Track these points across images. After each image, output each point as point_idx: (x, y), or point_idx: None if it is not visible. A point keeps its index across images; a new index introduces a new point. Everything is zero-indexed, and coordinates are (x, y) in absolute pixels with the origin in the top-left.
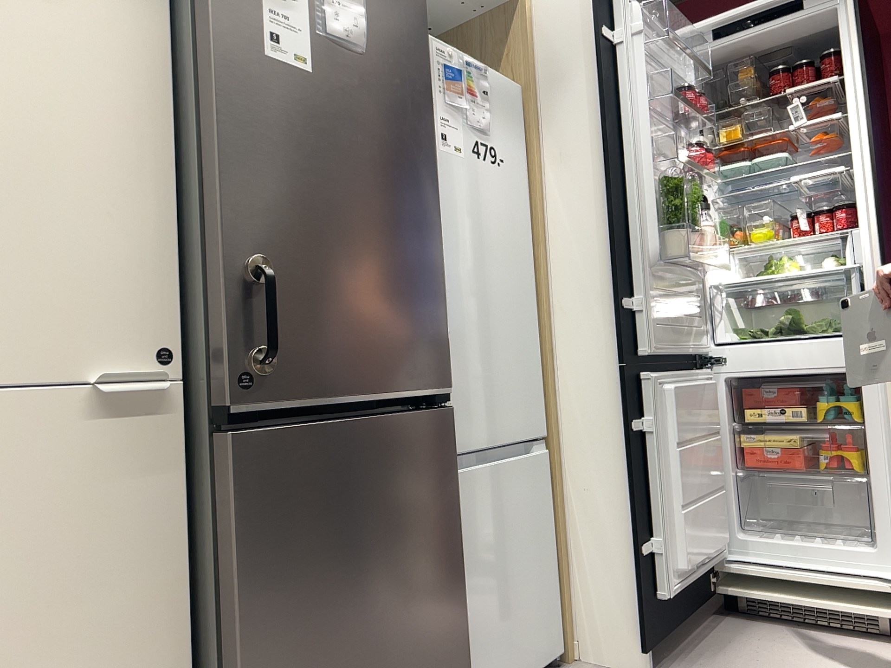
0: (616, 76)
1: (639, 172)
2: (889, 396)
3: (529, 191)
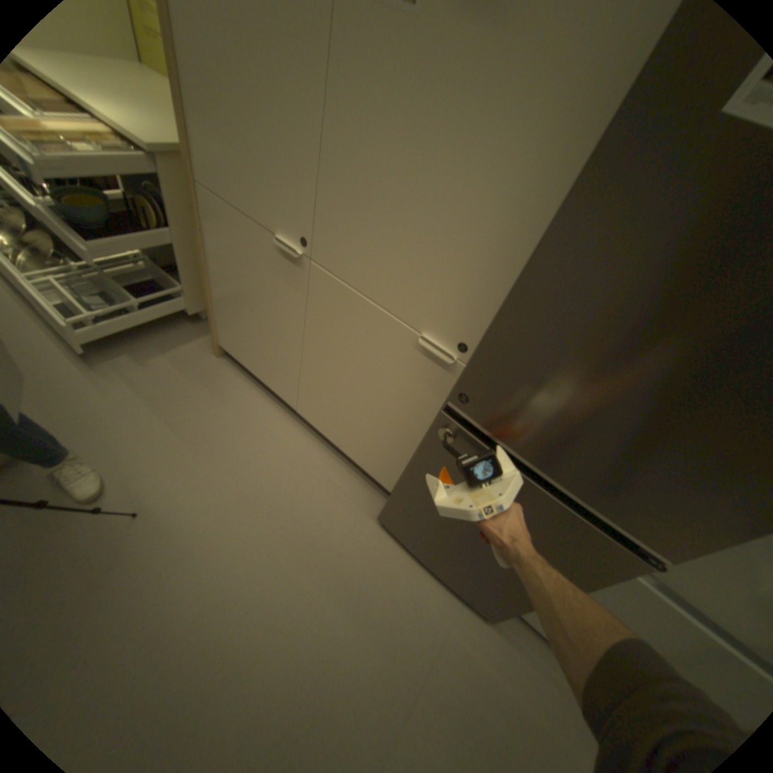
0: None
1: None
2: None
3: None
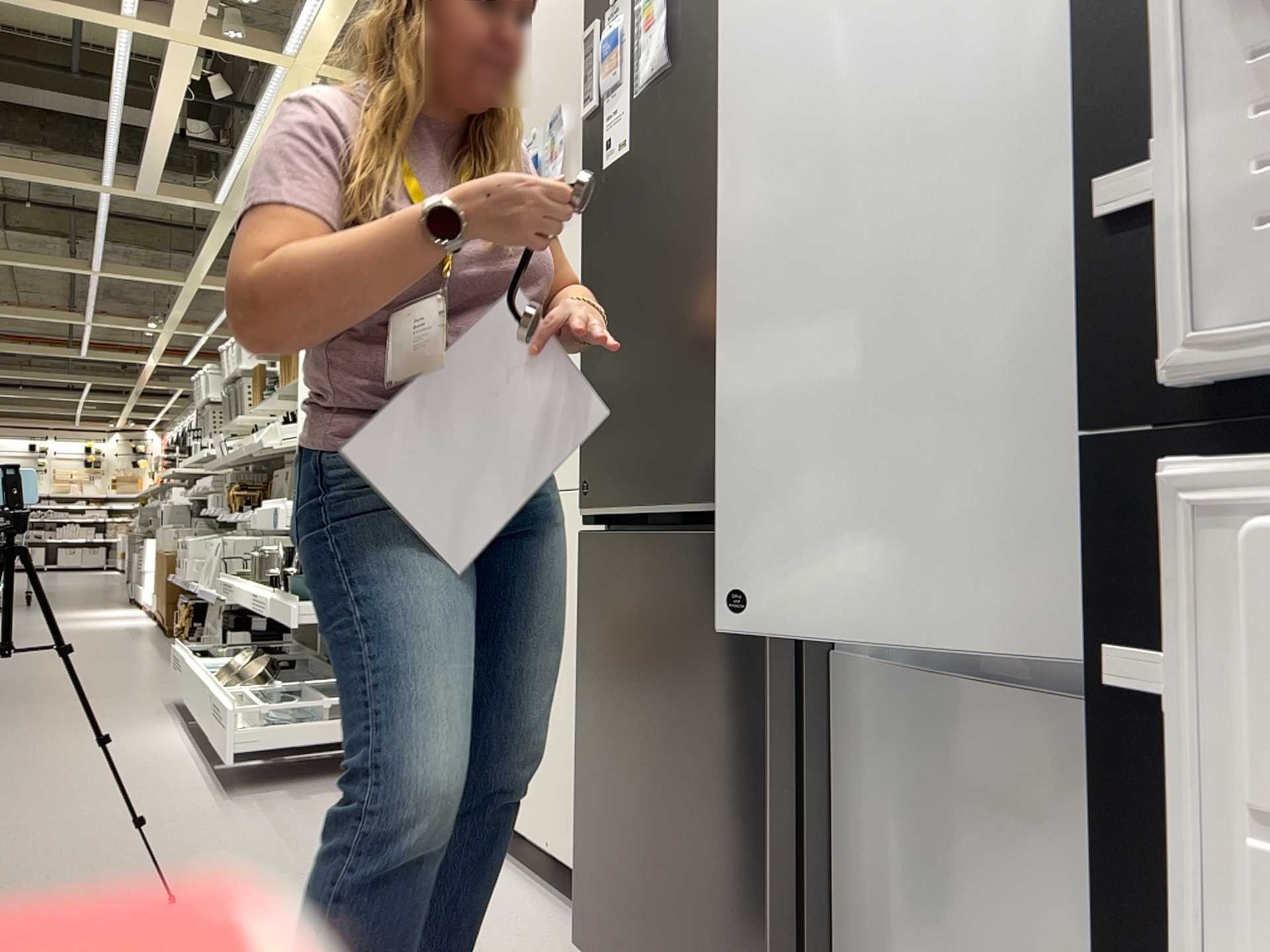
0: None
1: None
2: None
3: None
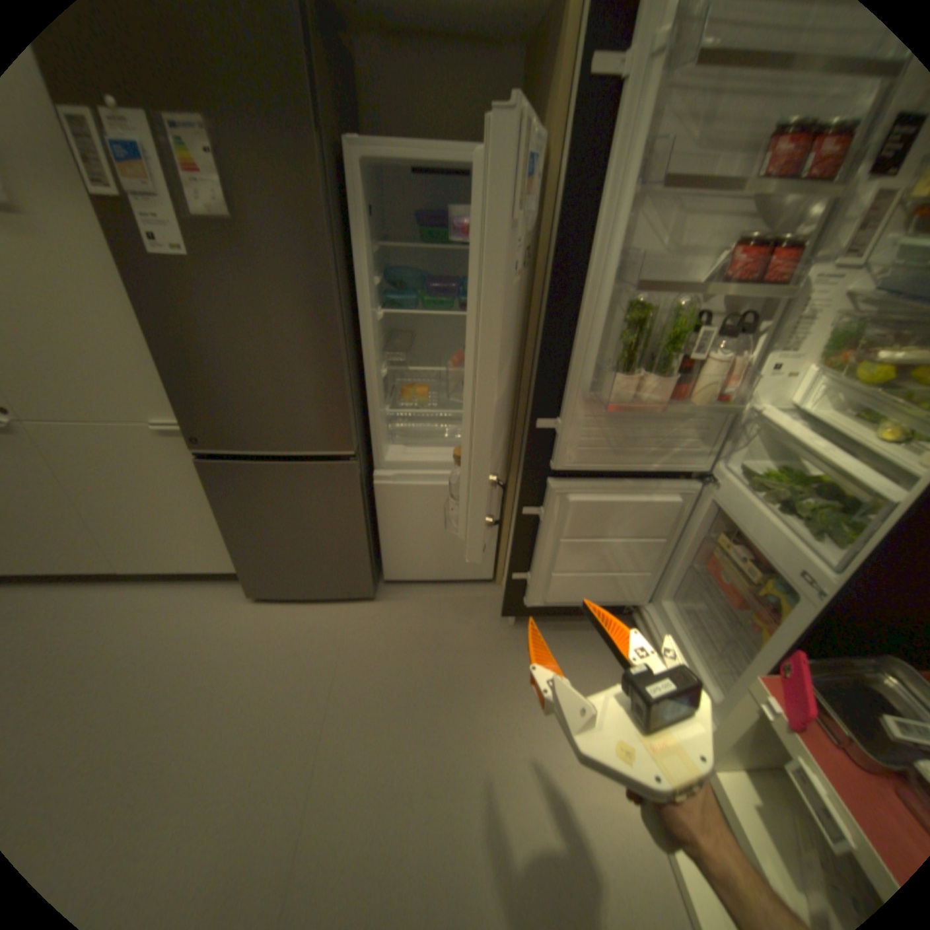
0: (607, 142)
1: (595, 292)
2: (790, 641)
3: (533, 271)
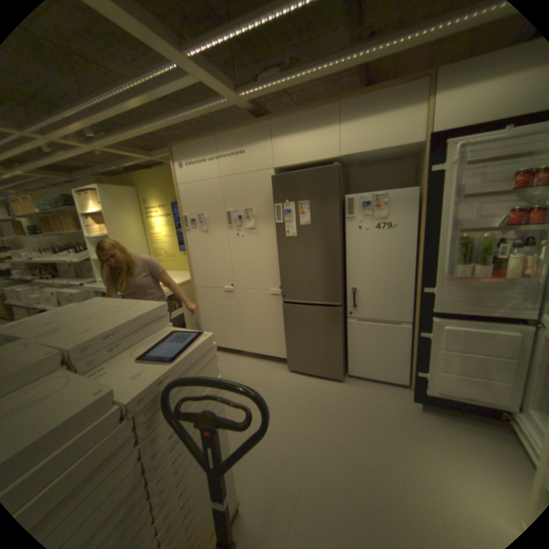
0: (442, 187)
1: (444, 235)
2: None
3: (420, 231)
